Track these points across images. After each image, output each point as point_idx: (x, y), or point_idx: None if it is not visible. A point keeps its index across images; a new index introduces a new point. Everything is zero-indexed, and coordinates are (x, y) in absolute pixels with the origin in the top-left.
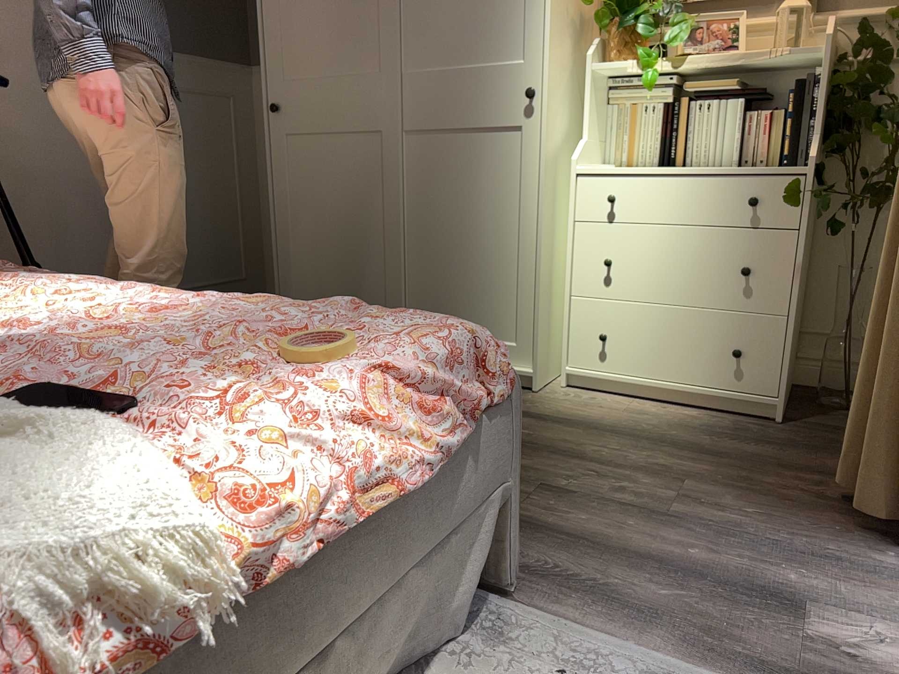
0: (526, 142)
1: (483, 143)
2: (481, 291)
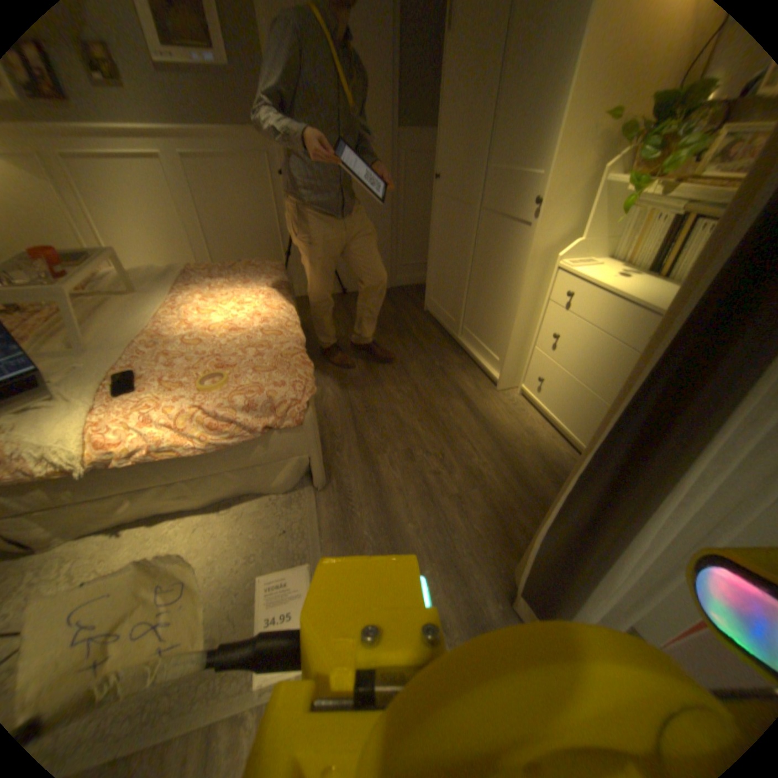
0: (531, 235)
1: (513, 228)
2: (493, 321)
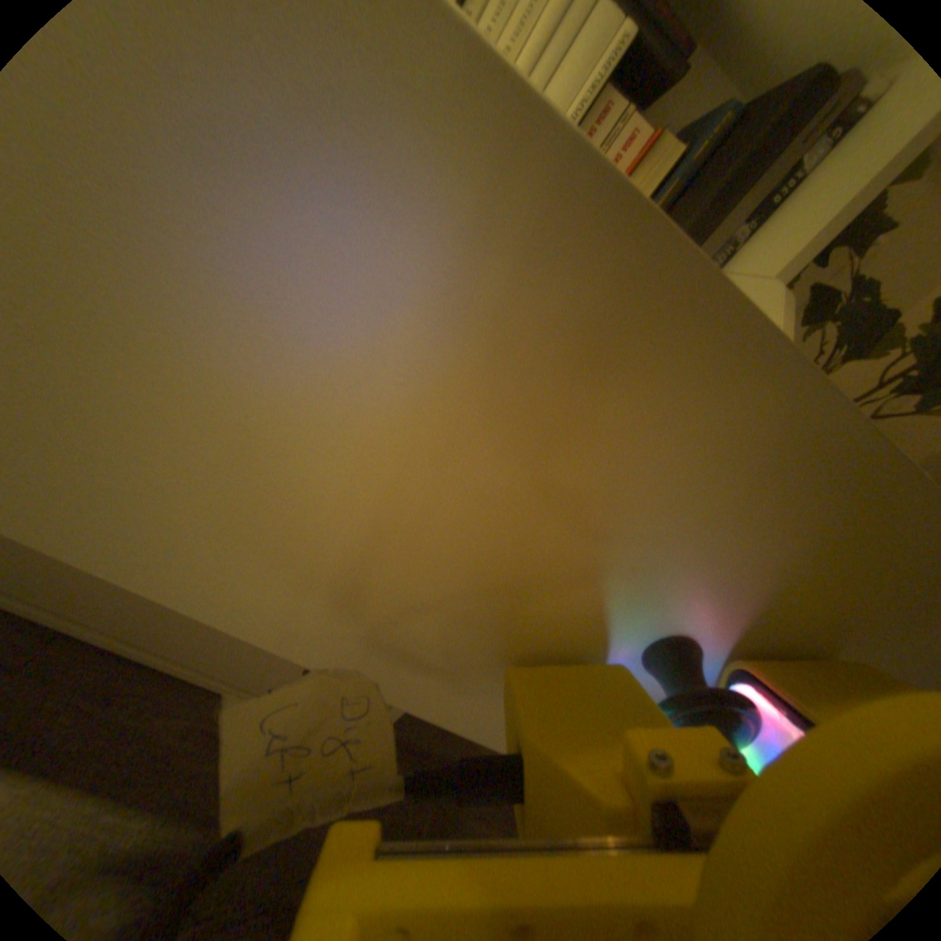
0: None
1: None
2: None
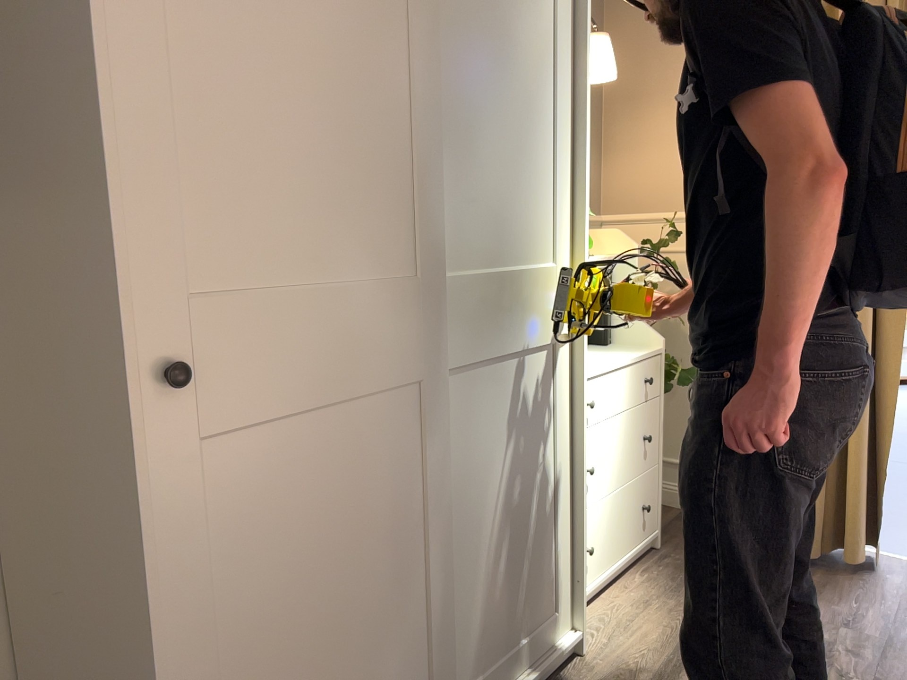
0: (561, 361)
1: (525, 370)
2: (525, 570)
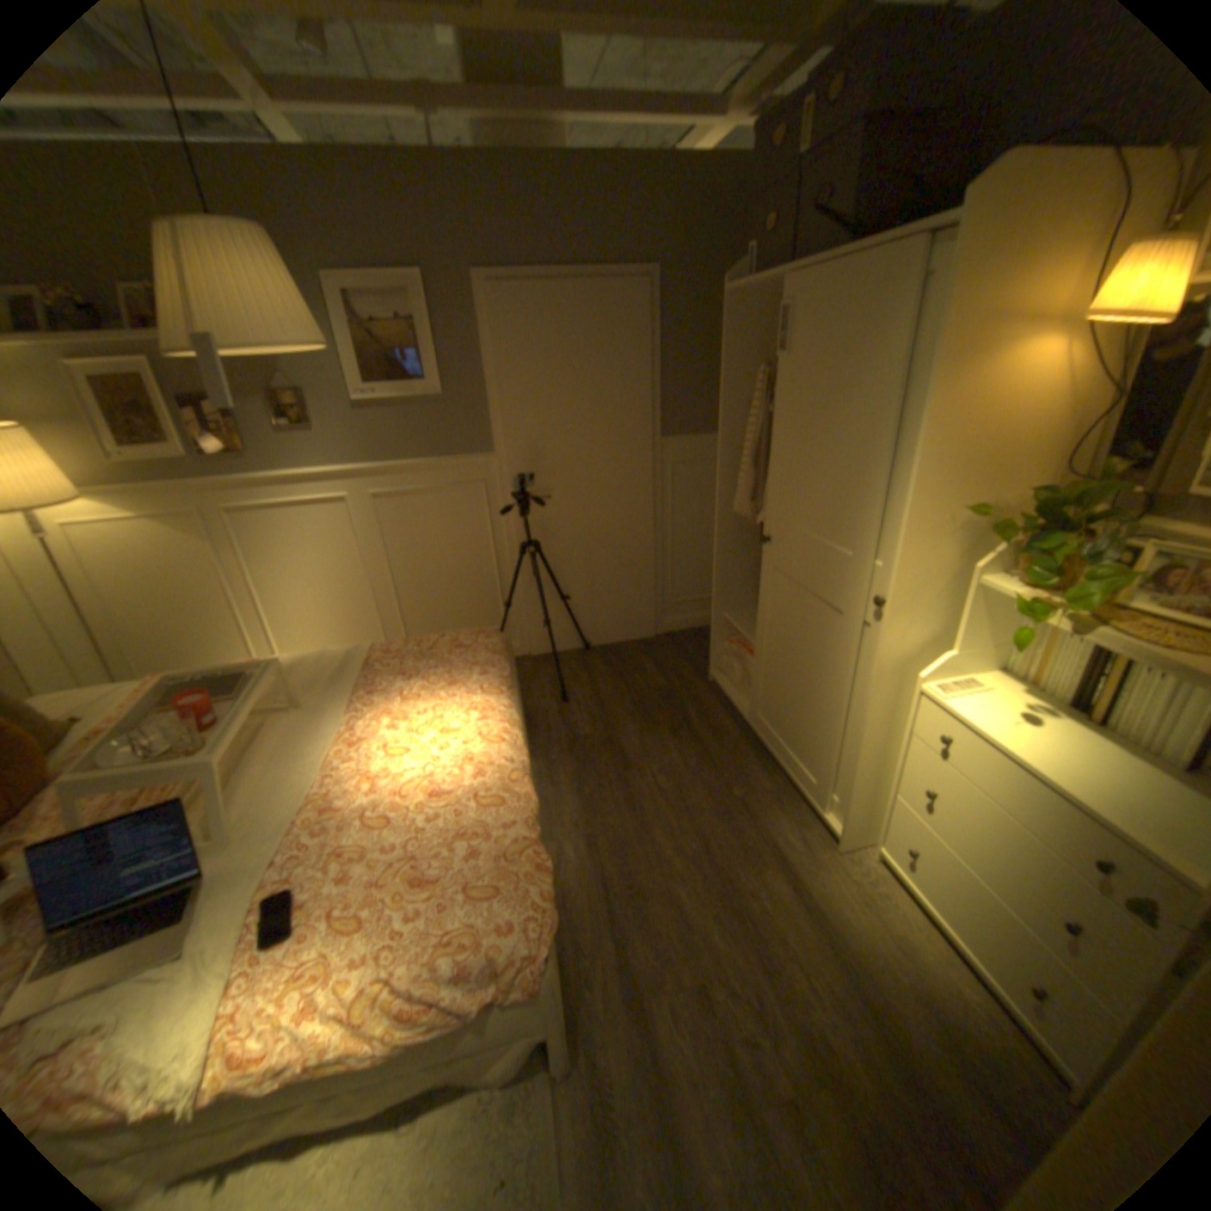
0: (872, 642)
1: (842, 619)
2: (822, 738)
